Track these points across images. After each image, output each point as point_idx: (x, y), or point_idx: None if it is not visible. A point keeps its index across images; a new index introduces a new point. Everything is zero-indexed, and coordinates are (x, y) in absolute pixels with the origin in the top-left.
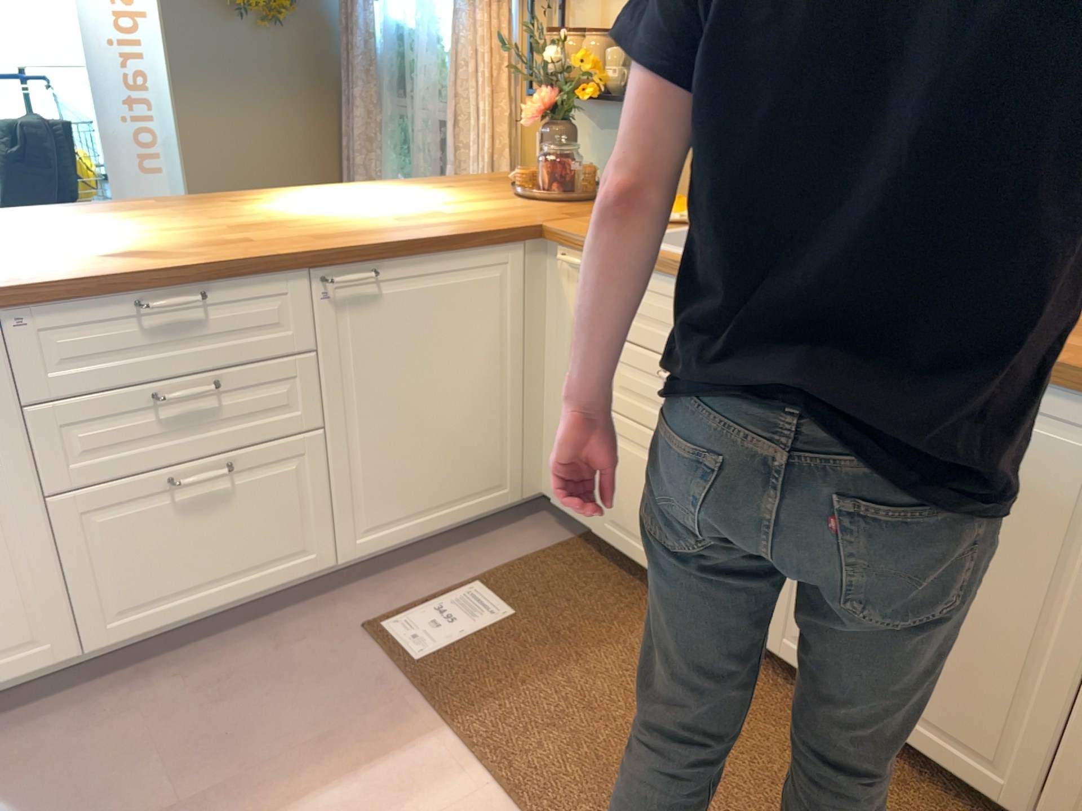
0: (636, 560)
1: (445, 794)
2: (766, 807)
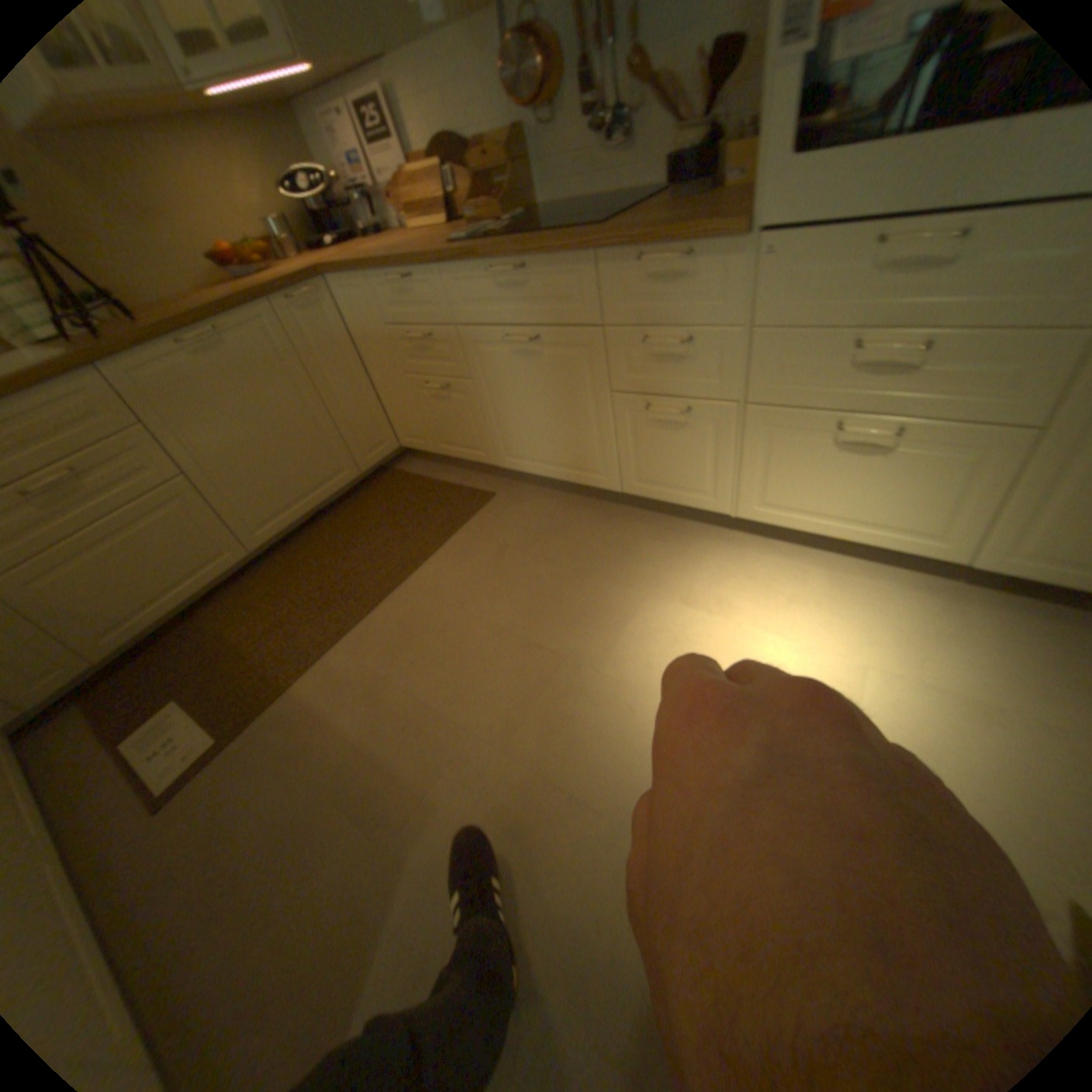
0: (146, 627)
1: (339, 666)
2: (346, 548)
